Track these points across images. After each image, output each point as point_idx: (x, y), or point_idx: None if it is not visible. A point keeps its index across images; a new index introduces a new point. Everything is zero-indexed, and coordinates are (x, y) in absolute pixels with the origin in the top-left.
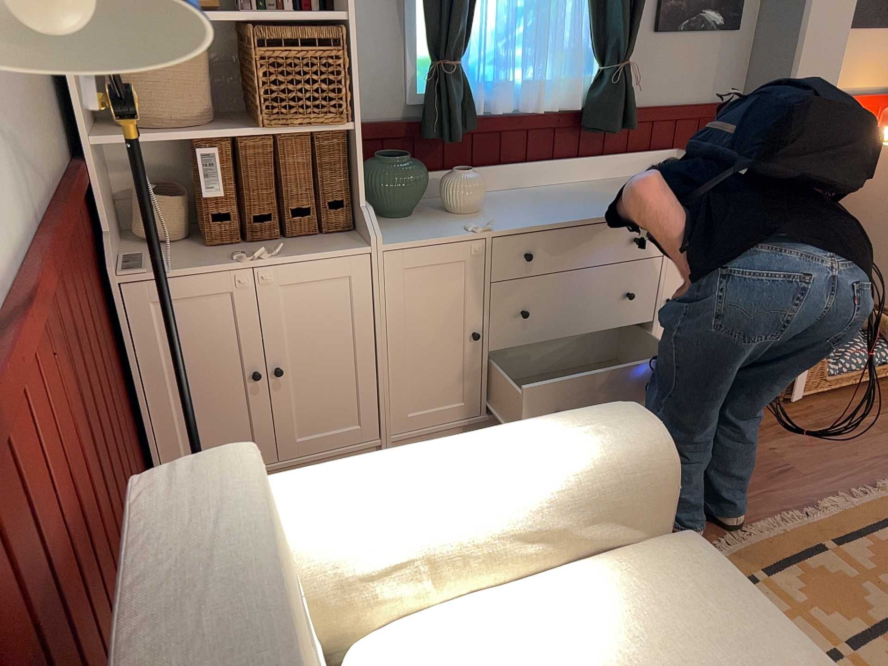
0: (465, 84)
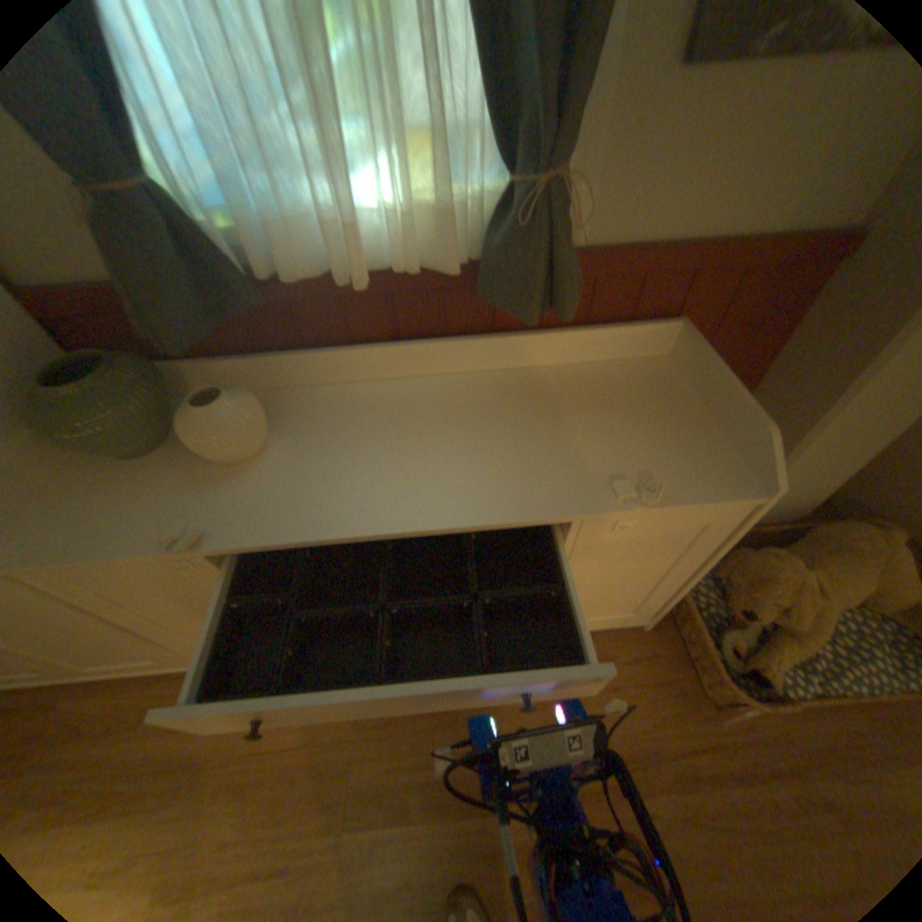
0: (186, 222)
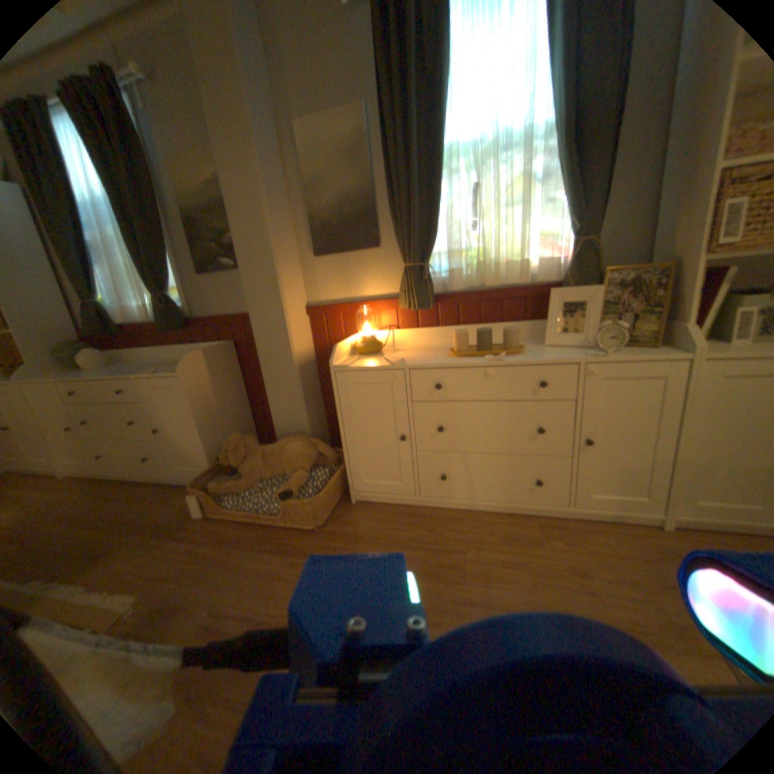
0: (98, 309)
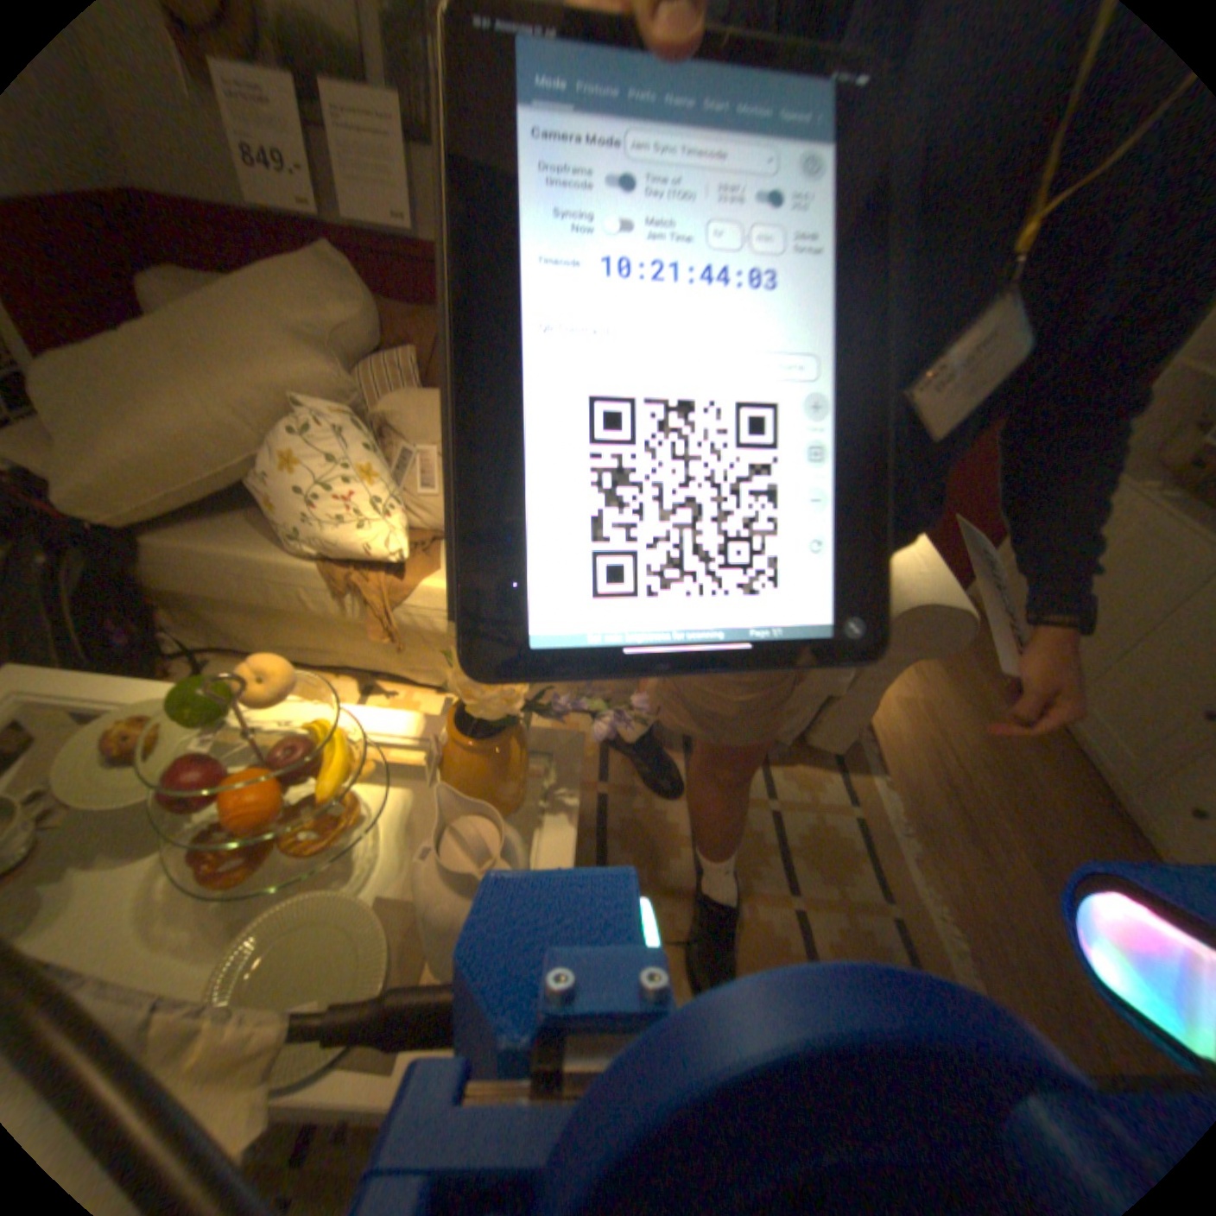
0: None
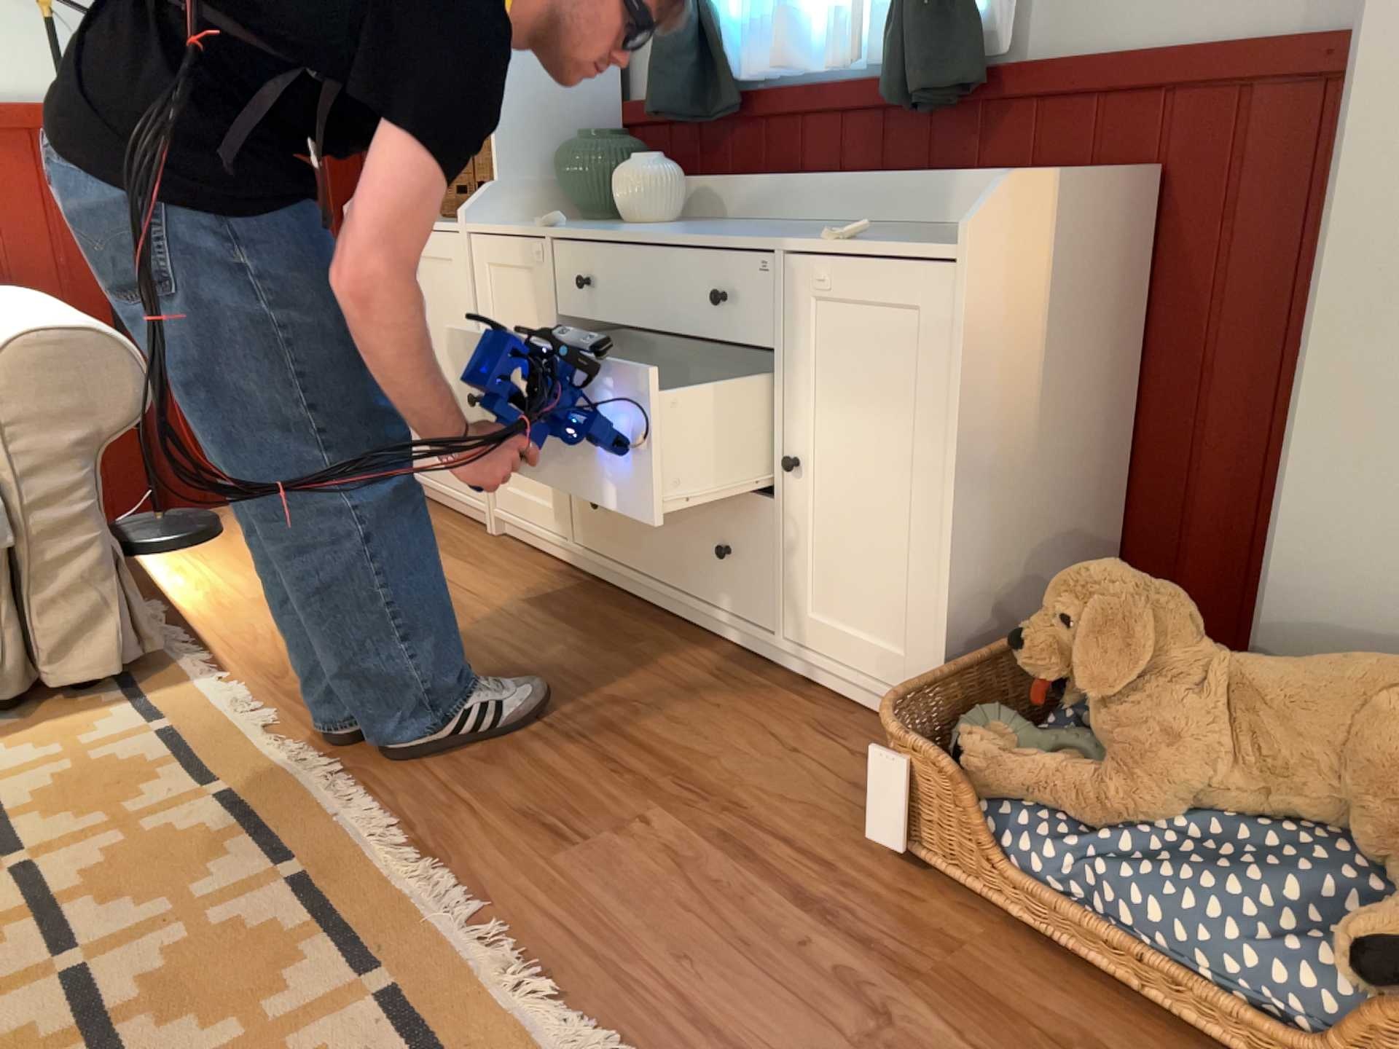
0: (703, 28)
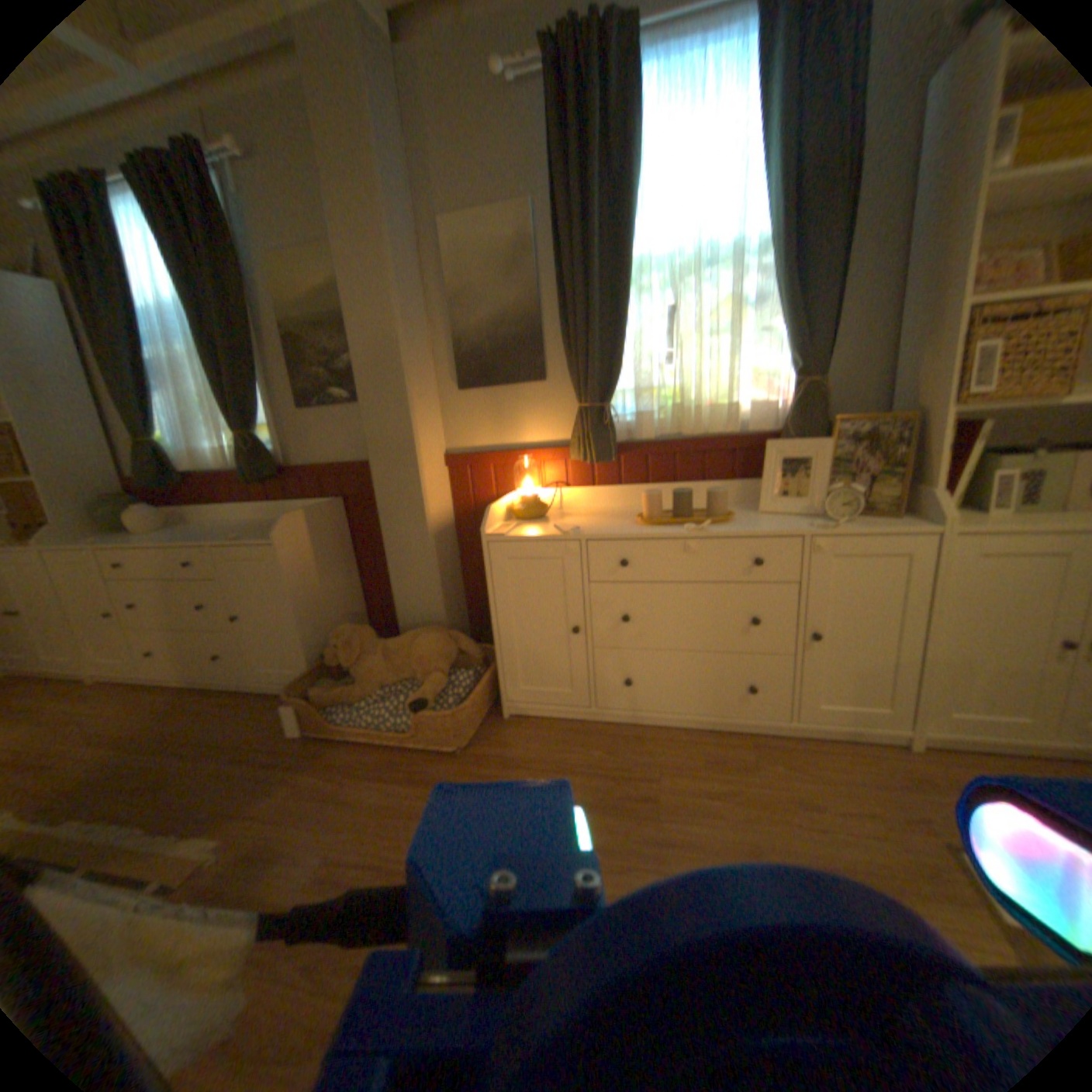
0: (156, 453)
